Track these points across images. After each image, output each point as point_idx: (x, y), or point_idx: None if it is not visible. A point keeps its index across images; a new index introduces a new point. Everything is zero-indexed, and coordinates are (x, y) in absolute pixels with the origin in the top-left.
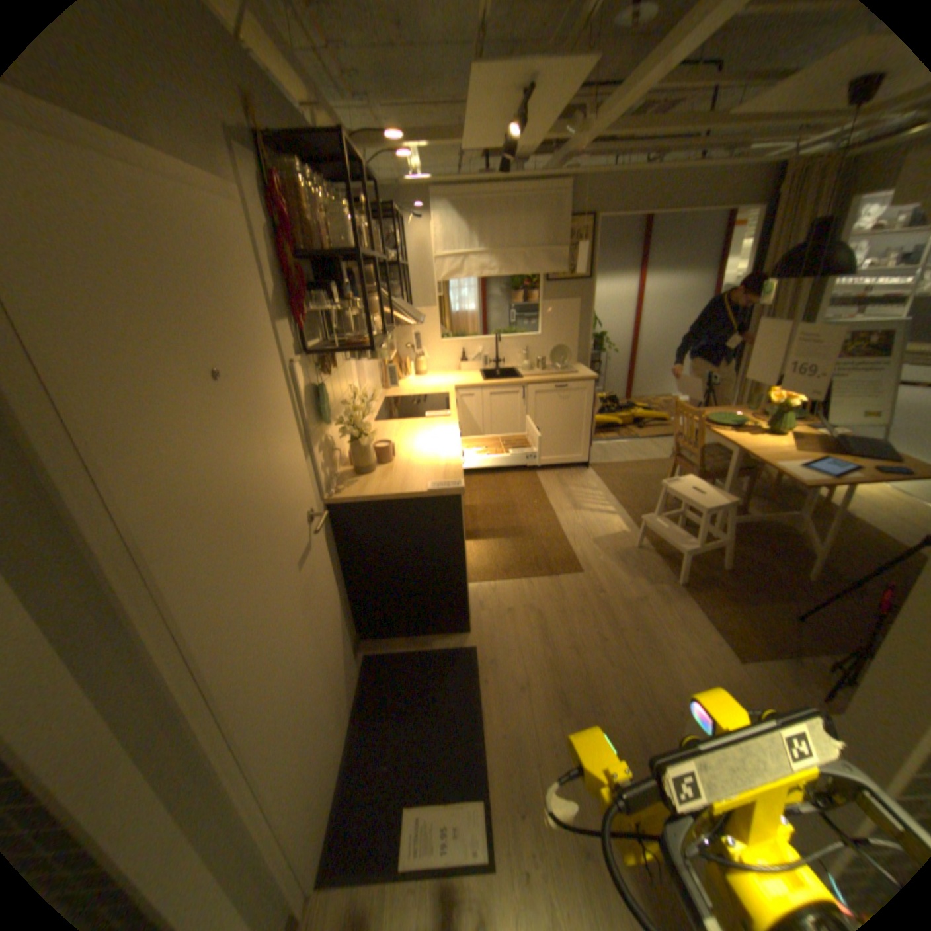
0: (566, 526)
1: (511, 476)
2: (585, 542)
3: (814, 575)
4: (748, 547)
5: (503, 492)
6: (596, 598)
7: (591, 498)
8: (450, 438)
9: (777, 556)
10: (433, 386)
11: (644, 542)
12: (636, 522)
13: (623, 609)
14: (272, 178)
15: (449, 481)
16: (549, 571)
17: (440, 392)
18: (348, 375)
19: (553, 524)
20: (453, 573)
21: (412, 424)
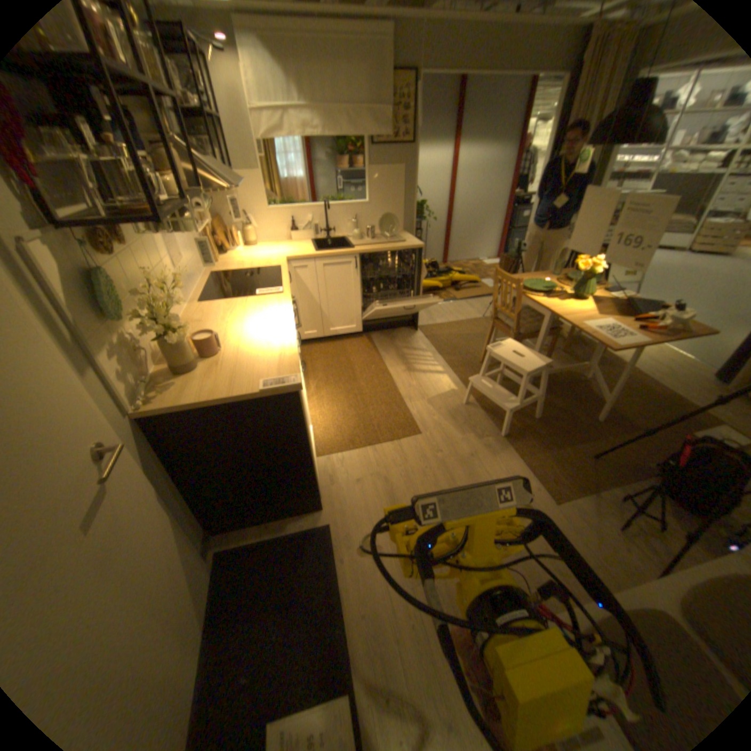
0: (403, 388)
1: (351, 341)
2: (421, 402)
3: (602, 414)
4: (552, 394)
5: (344, 358)
6: (435, 457)
7: (422, 358)
8: (285, 319)
9: (574, 400)
10: (265, 256)
11: (471, 397)
12: (462, 378)
13: (459, 465)
14: None
15: (285, 376)
16: (392, 435)
17: (273, 264)
18: (153, 250)
19: (392, 387)
20: (300, 463)
21: (242, 302)
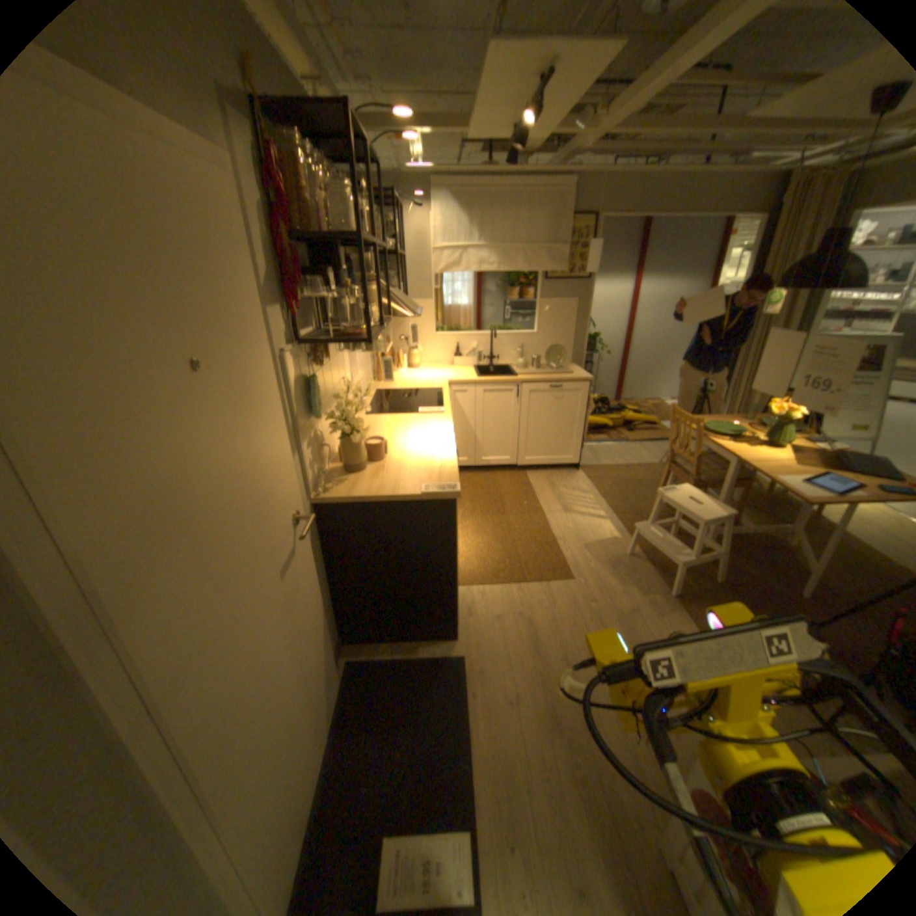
0: (557, 530)
1: (501, 475)
2: (576, 547)
3: (807, 590)
4: (740, 559)
5: (492, 491)
6: (587, 607)
7: (581, 501)
8: (444, 436)
9: (770, 569)
10: (426, 380)
11: (636, 549)
12: (627, 528)
13: (615, 620)
14: (268, 149)
15: (444, 484)
16: (539, 577)
17: (433, 387)
18: (340, 365)
19: (543, 527)
20: (443, 579)
21: (404, 419)
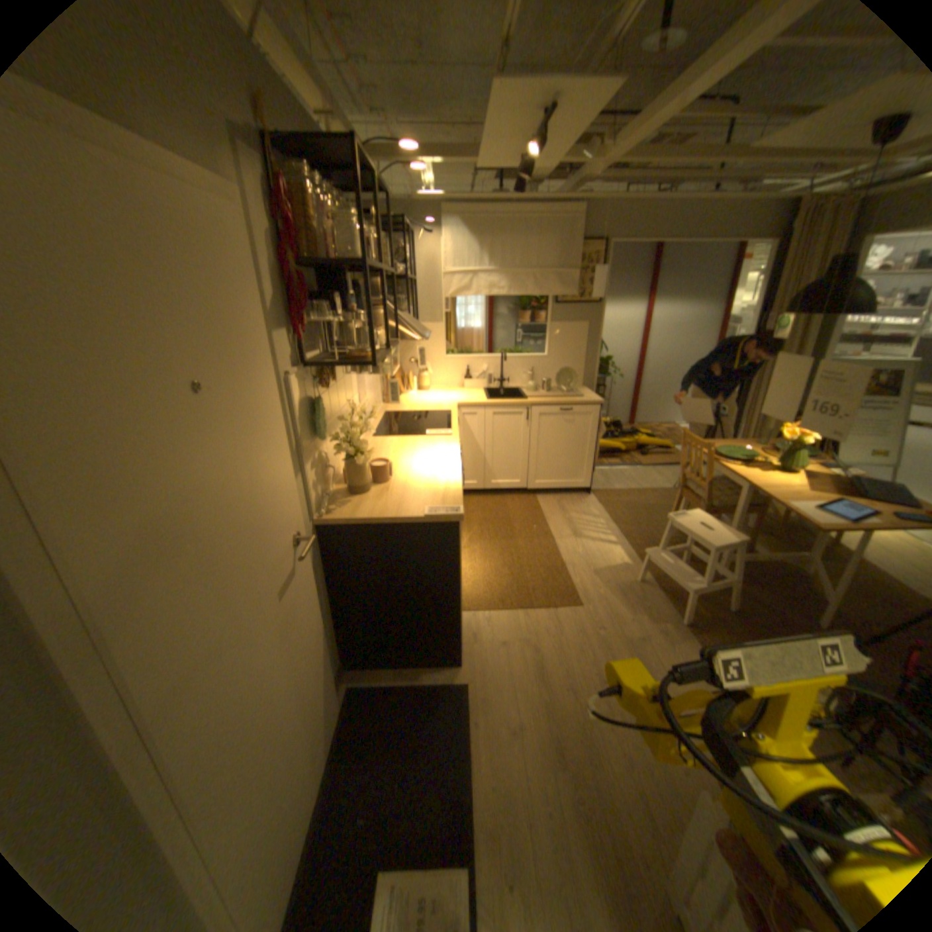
0: (566, 555)
1: (511, 499)
2: (586, 573)
3: (825, 621)
4: (755, 588)
5: (501, 515)
6: (596, 636)
7: (592, 526)
8: (451, 459)
9: (786, 599)
10: (436, 402)
11: (647, 577)
12: (639, 554)
13: (624, 650)
14: (278, 181)
15: (448, 507)
16: (547, 603)
17: (443, 410)
18: (348, 388)
19: (552, 552)
20: (446, 604)
21: (411, 441)
